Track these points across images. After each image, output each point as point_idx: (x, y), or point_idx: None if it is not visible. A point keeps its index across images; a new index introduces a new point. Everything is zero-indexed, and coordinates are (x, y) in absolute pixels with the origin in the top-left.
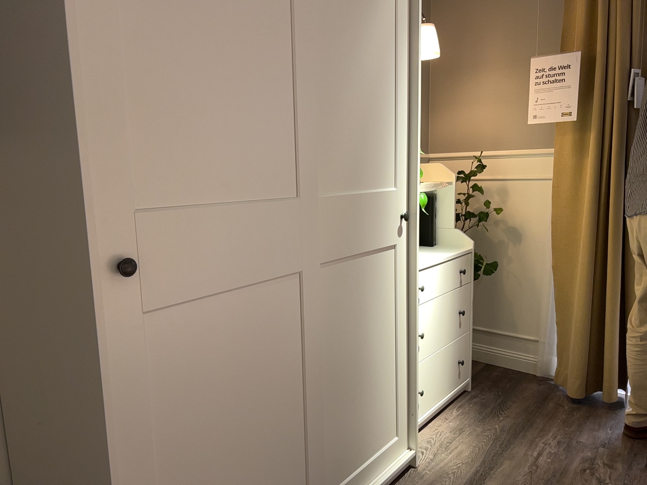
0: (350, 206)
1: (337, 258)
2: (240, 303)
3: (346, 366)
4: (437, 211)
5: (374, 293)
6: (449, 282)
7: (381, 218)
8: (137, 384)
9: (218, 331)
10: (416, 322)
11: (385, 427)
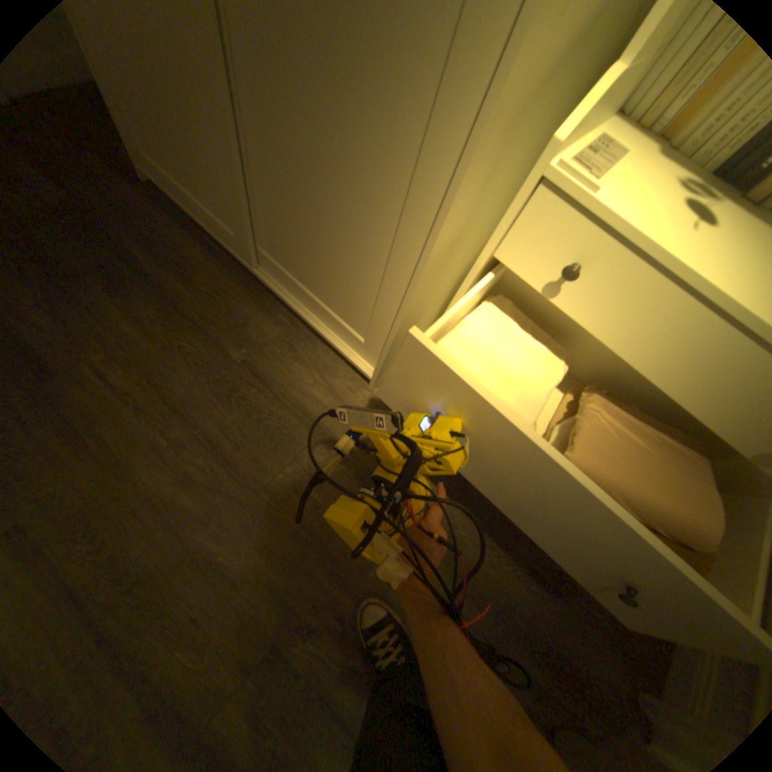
0: None
1: None
2: None
3: (289, 148)
4: None
5: (360, 68)
6: (709, 391)
7: None
8: None
9: None
10: (430, 252)
11: (349, 307)
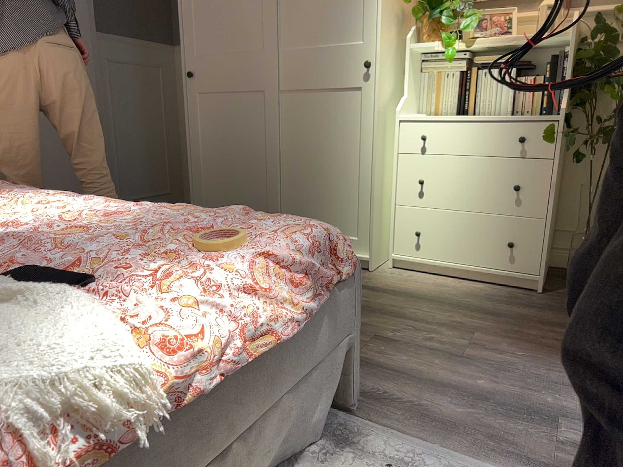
0: (309, 56)
1: (298, 89)
2: (233, 100)
3: (306, 160)
4: (565, 73)
5: (334, 120)
6: (488, 145)
7: (341, 65)
8: (196, 119)
9: (224, 110)
10: (375, 154)
11: (344, 222)
